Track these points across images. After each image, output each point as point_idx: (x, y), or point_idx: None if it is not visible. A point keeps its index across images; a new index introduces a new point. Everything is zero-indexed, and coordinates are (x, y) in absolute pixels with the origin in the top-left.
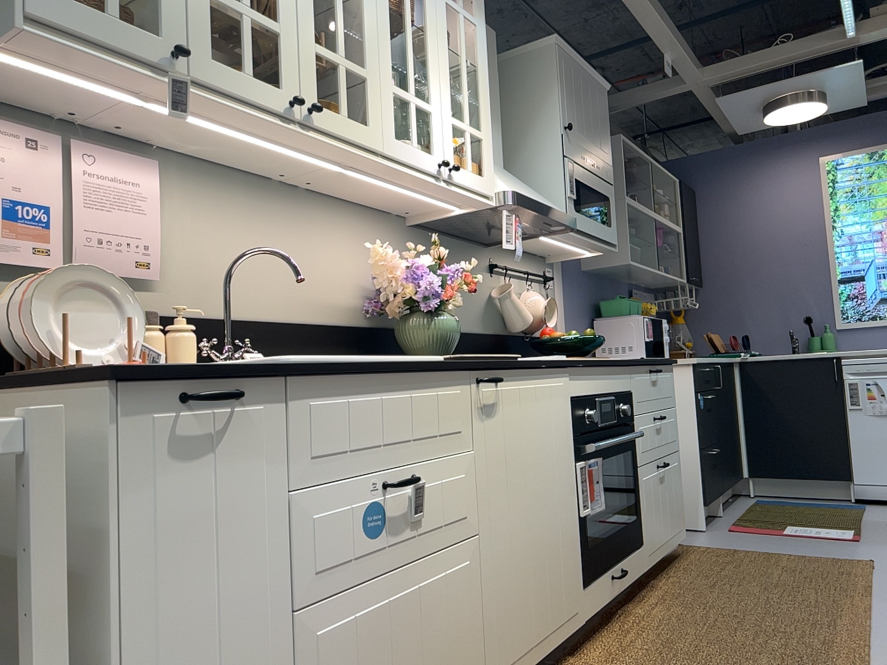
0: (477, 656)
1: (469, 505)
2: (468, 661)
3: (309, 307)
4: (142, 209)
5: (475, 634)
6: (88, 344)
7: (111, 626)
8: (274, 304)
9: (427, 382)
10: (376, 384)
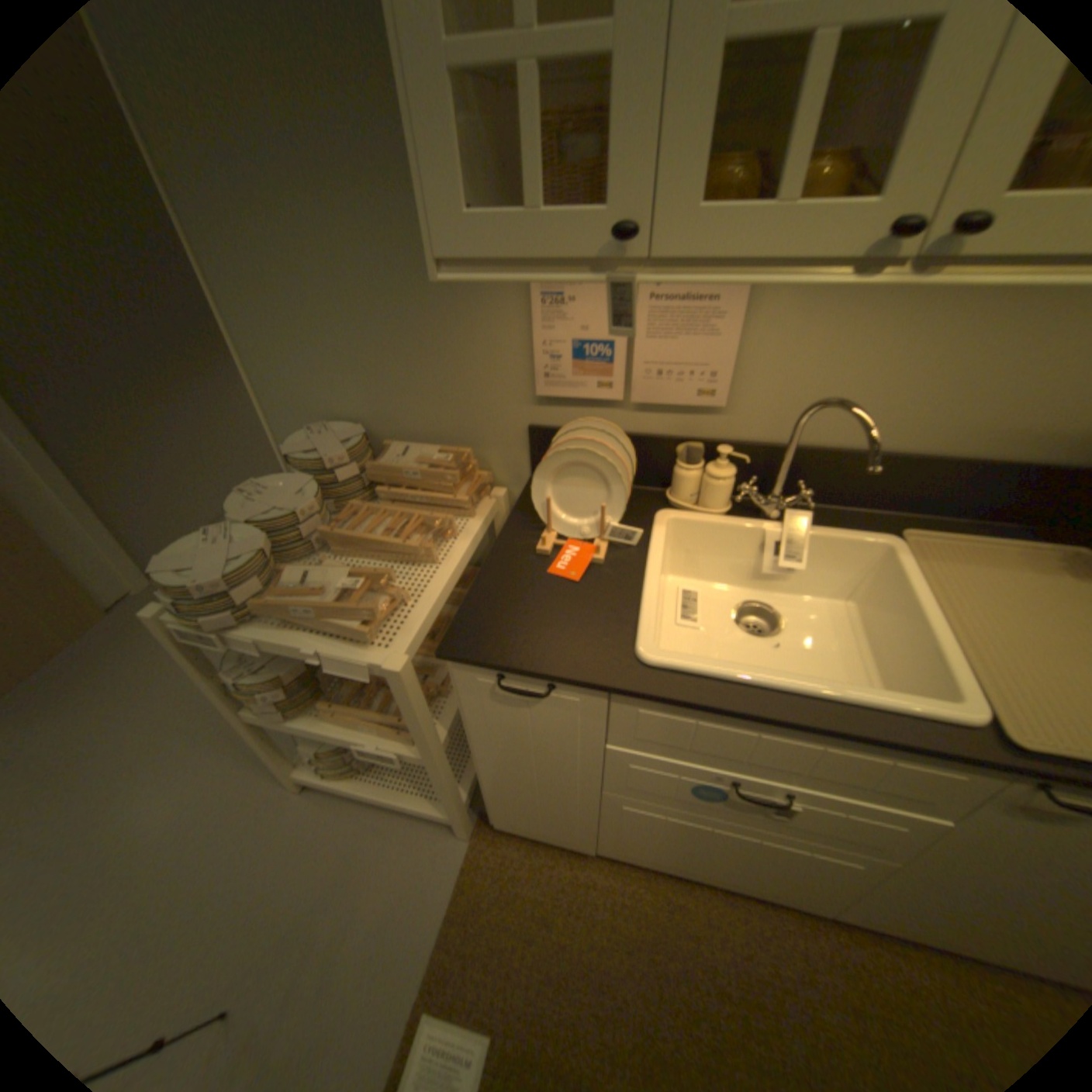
0: (838, 903)
1: (904, 850)
2: (822, 899)
3: (986, 435)
4: (718, 328)
5: (846, 897)
6: (582, 511)
7: (474, 743)
8: (909, 430)
9: (885, 753)
10: (763, 727)
